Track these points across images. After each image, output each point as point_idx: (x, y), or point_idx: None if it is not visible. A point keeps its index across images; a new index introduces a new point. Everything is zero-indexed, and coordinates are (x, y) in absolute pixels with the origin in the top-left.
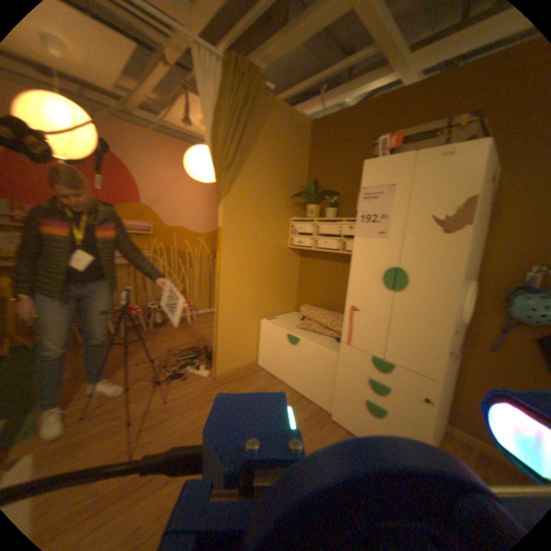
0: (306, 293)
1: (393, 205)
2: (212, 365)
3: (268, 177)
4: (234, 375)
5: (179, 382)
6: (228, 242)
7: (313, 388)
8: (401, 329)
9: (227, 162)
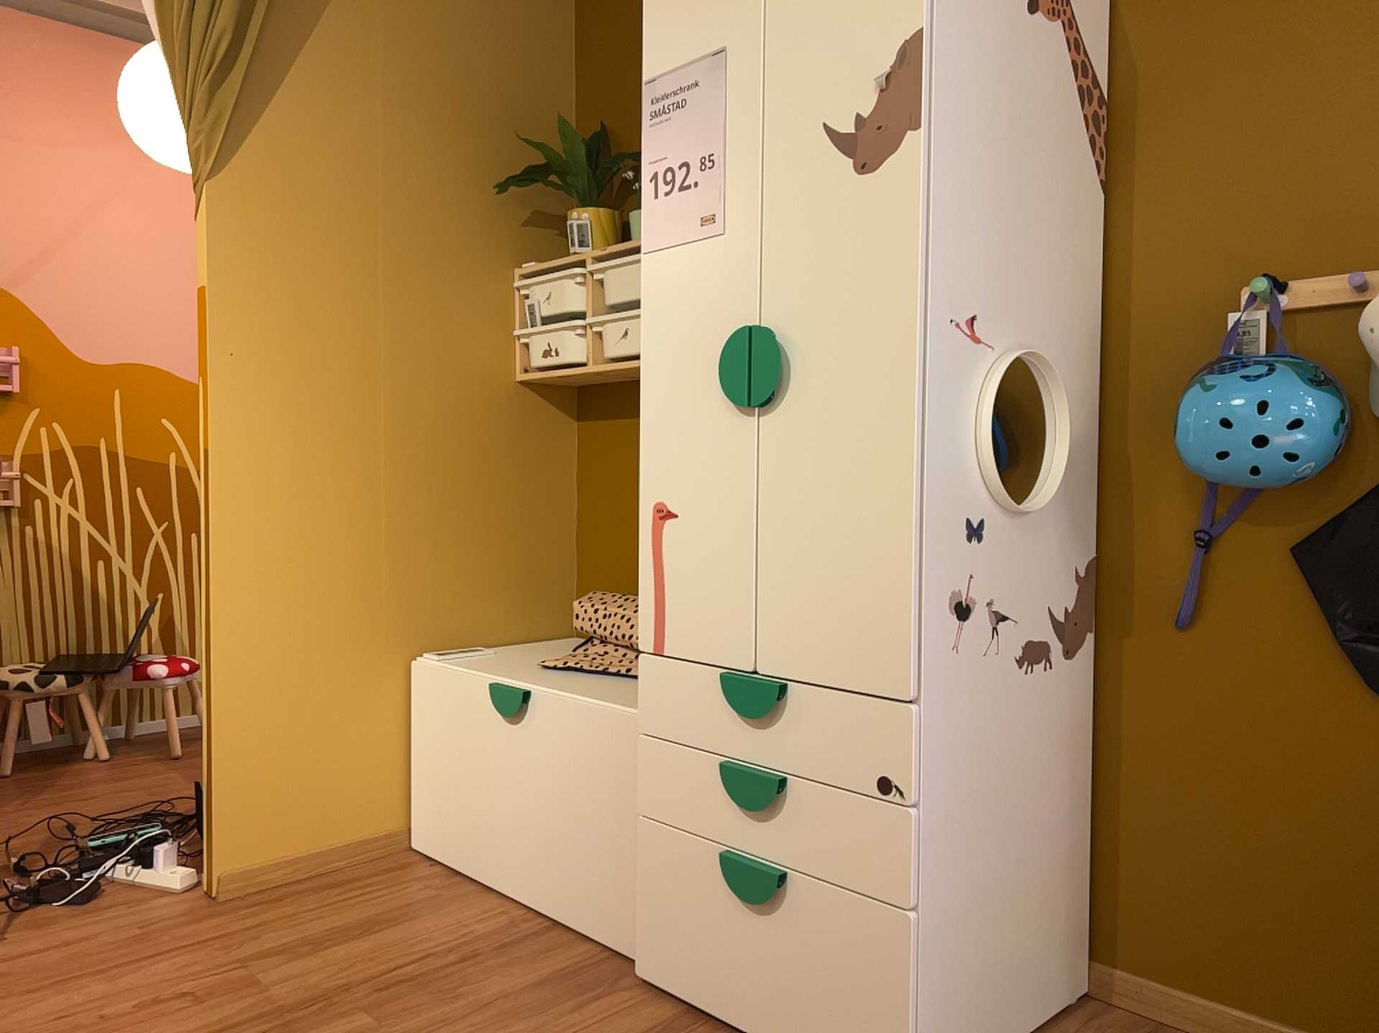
0: (605, 554)
1: (727, 118)
2: (202, 838)
3: (404, 119)
4: (299, 880)
5: (61, 910)
6: (246, 345)
7: (585, 877)
8: (791, 544)
9: (220, 57)
